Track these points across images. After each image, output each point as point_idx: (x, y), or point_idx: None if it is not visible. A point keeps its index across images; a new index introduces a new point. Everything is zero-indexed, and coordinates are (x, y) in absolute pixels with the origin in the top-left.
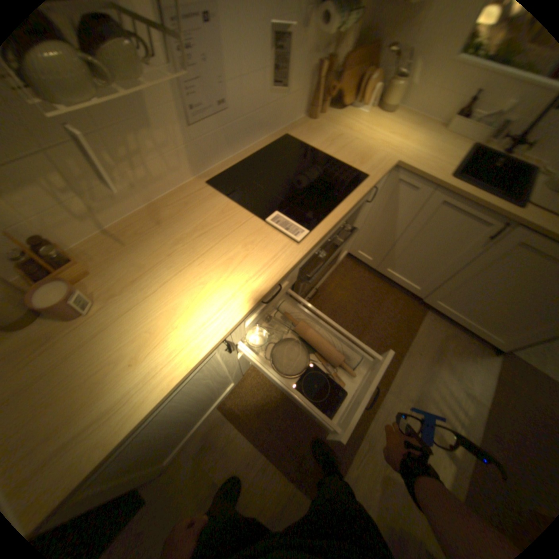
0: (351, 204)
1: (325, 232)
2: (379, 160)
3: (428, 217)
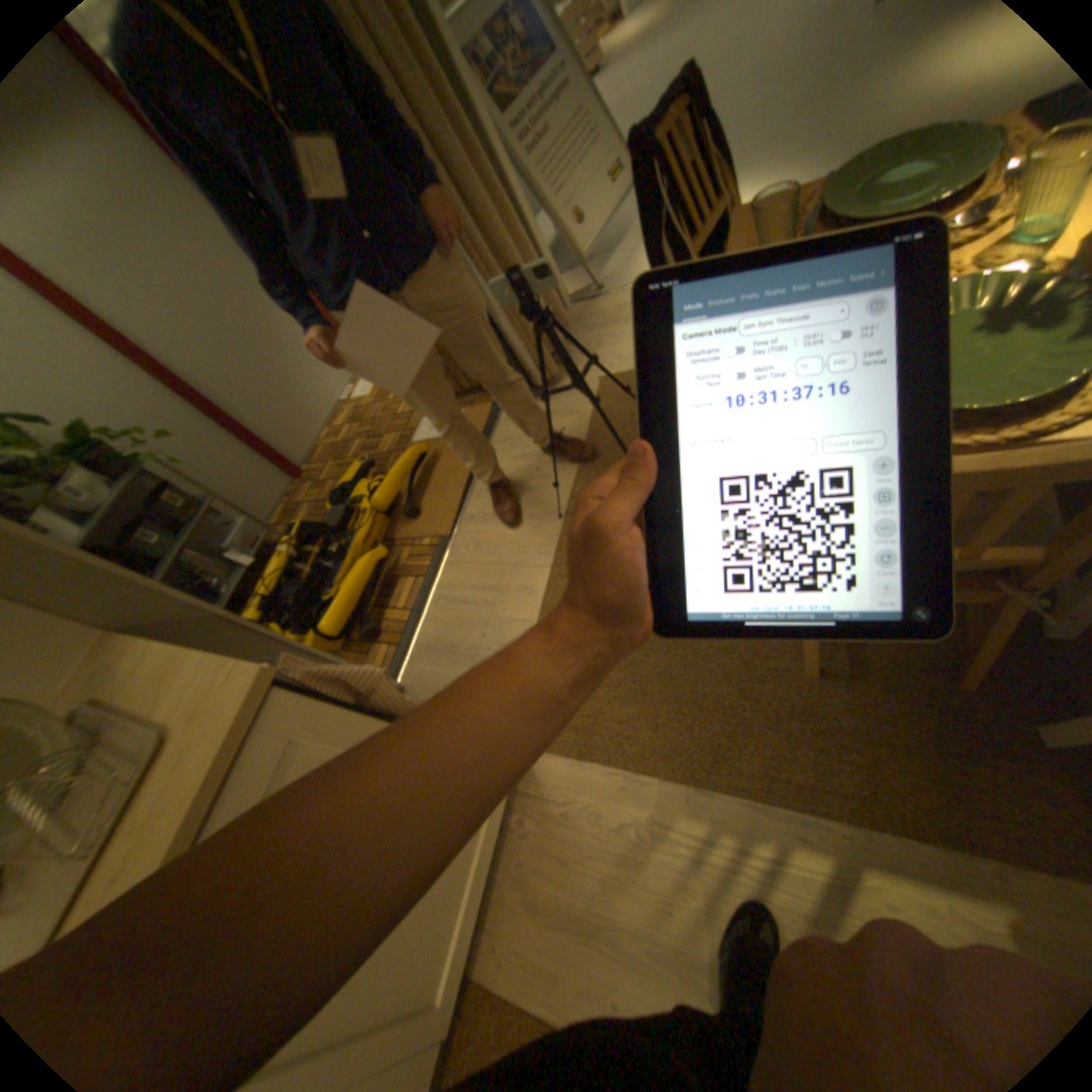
0: None
1: None
2: None
3: None
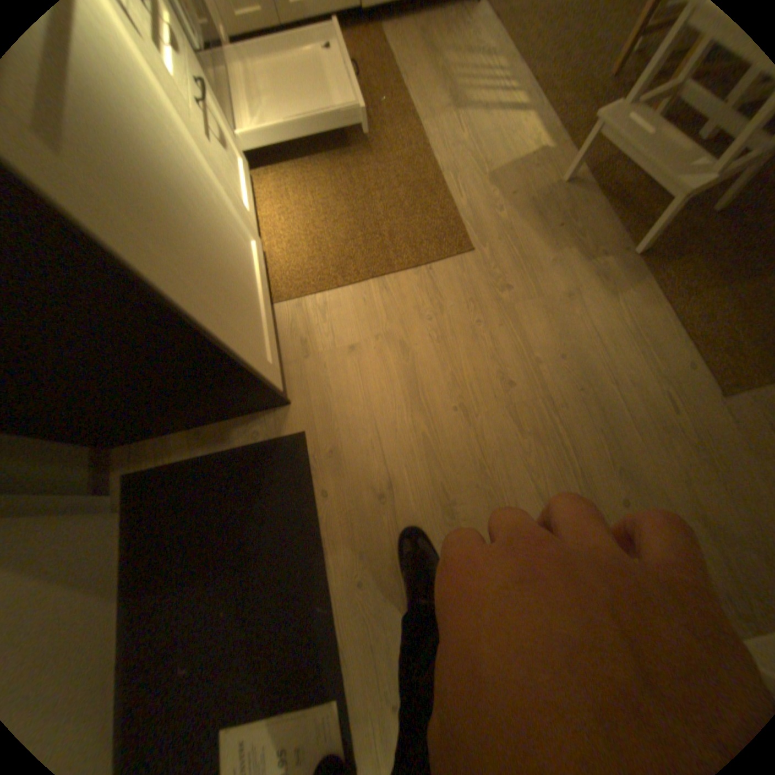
0: None
1: None
2: None
3: None
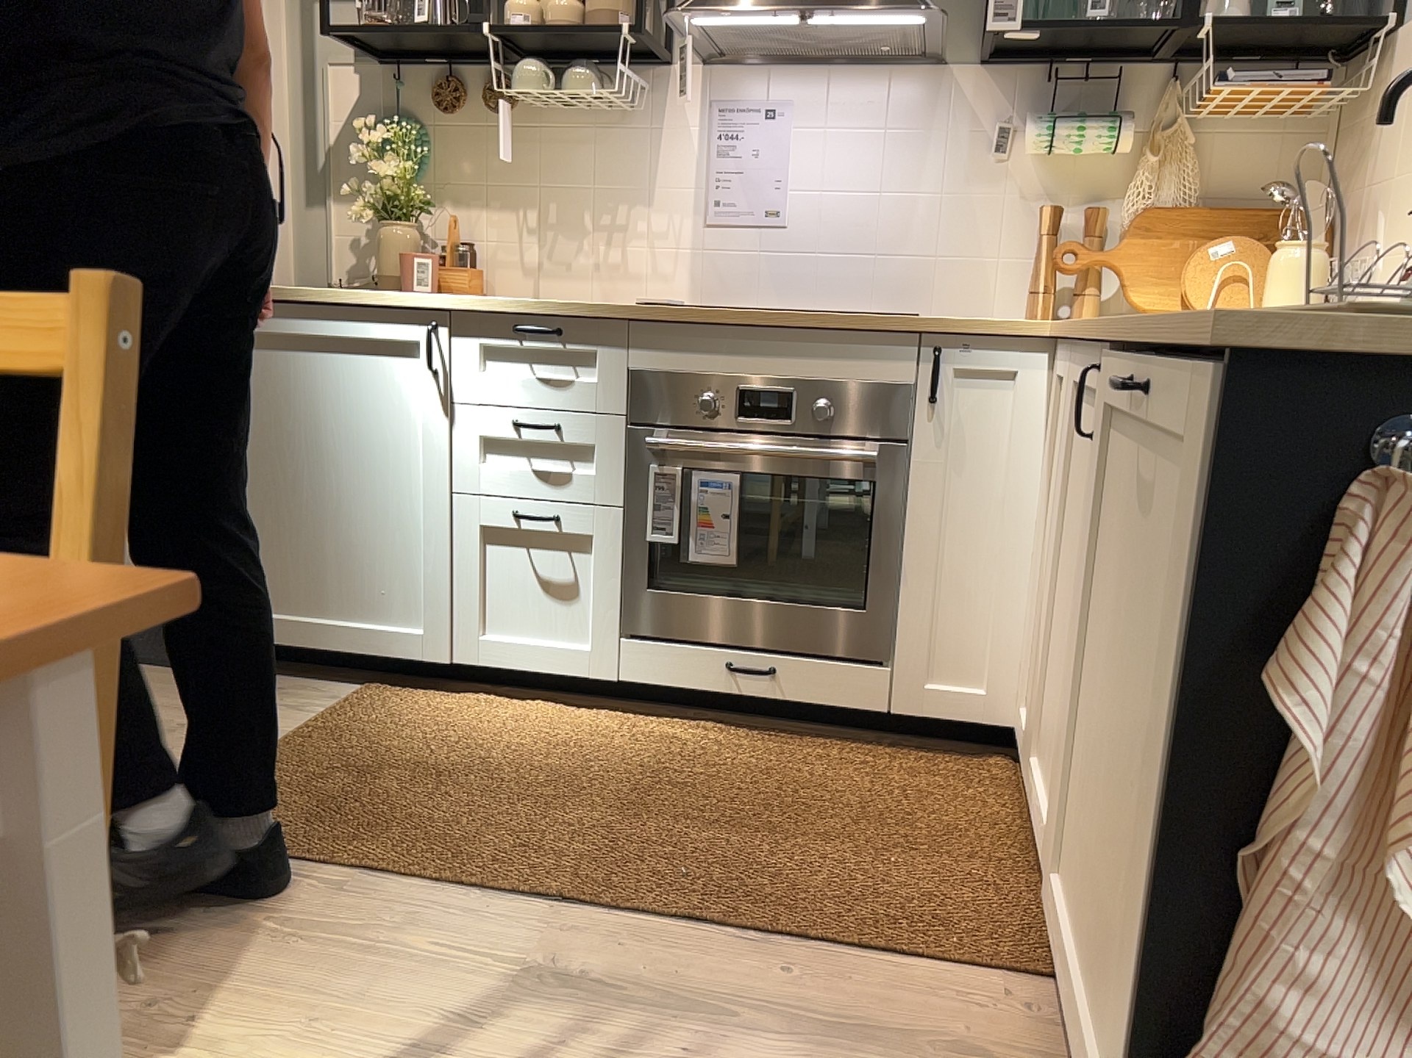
0: (792, 315)
1: (686, 311)
2: (994, 323)
3: (1064, 467)
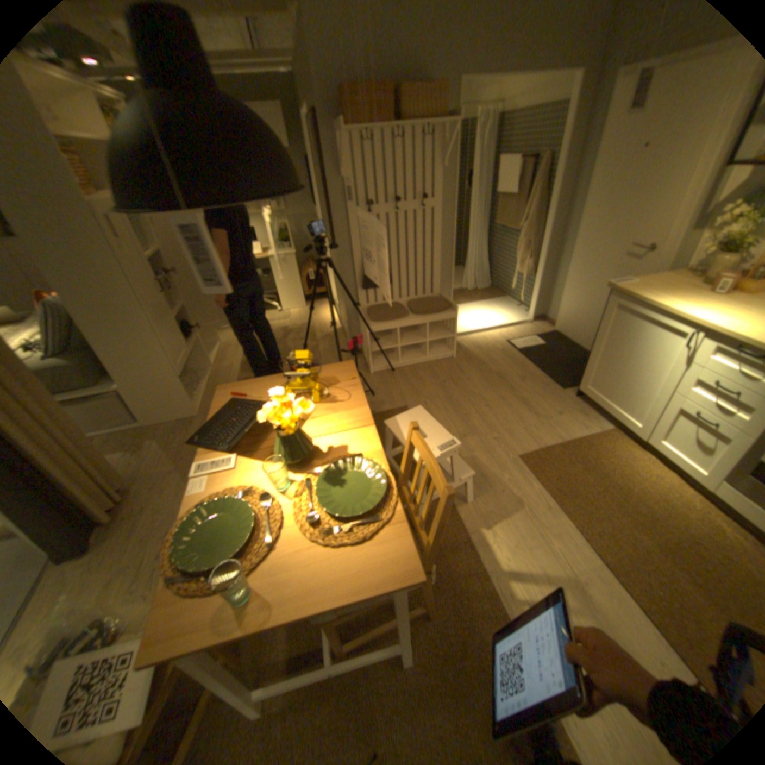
0: None
1: None
2: None
3: None
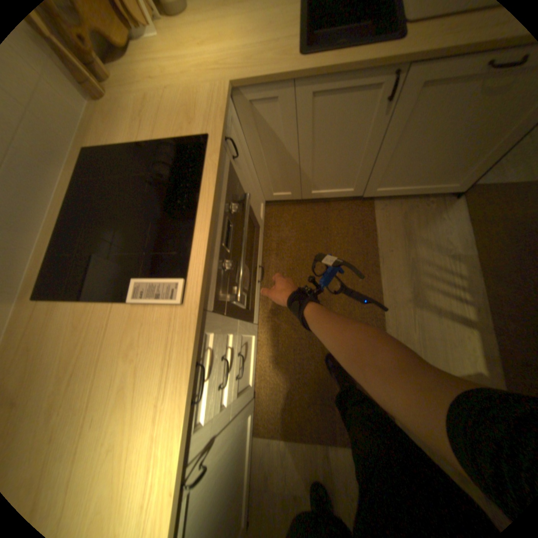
0: (208, 196)
1: (201, 263)
2: (206, 101)
3: (309, 121)
